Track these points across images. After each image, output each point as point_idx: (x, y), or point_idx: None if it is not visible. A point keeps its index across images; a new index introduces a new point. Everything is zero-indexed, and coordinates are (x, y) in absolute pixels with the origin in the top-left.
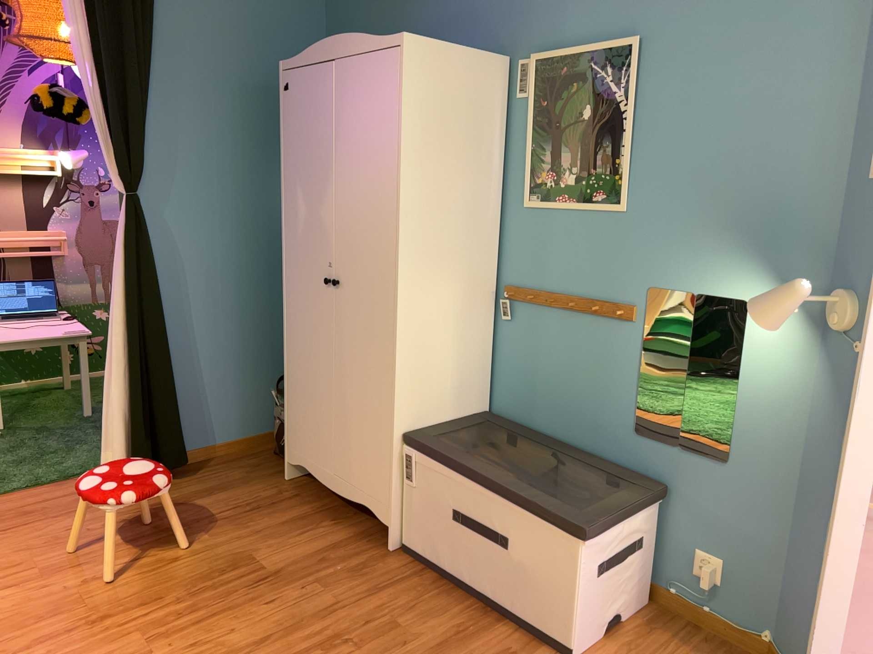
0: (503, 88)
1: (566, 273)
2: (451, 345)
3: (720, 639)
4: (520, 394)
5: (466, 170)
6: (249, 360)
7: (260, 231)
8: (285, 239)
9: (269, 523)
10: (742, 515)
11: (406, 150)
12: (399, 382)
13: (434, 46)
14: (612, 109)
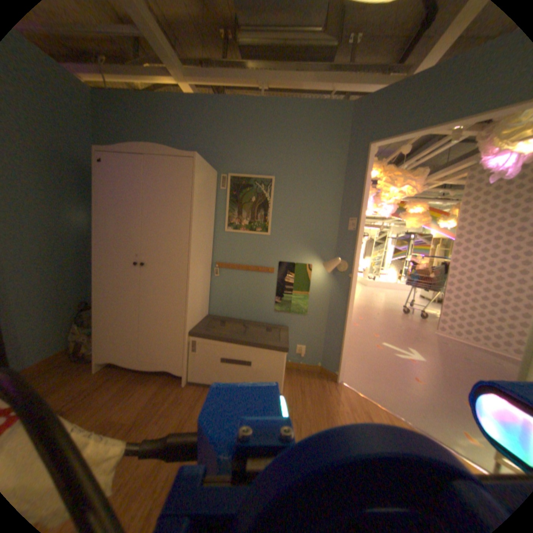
0: (215, 184)
1: (244, 257)
2: (201, 289)
3: (306, 370)
4: (223, 305)
5: (207, 215)
6: (49, 313)
7: (55, 237)
8: (96, 243)
9: (105, 400)
10: (311, 330)
11: (194, 205)
12: (189, 308)
13: (202, 161)
14: (264, 199)
